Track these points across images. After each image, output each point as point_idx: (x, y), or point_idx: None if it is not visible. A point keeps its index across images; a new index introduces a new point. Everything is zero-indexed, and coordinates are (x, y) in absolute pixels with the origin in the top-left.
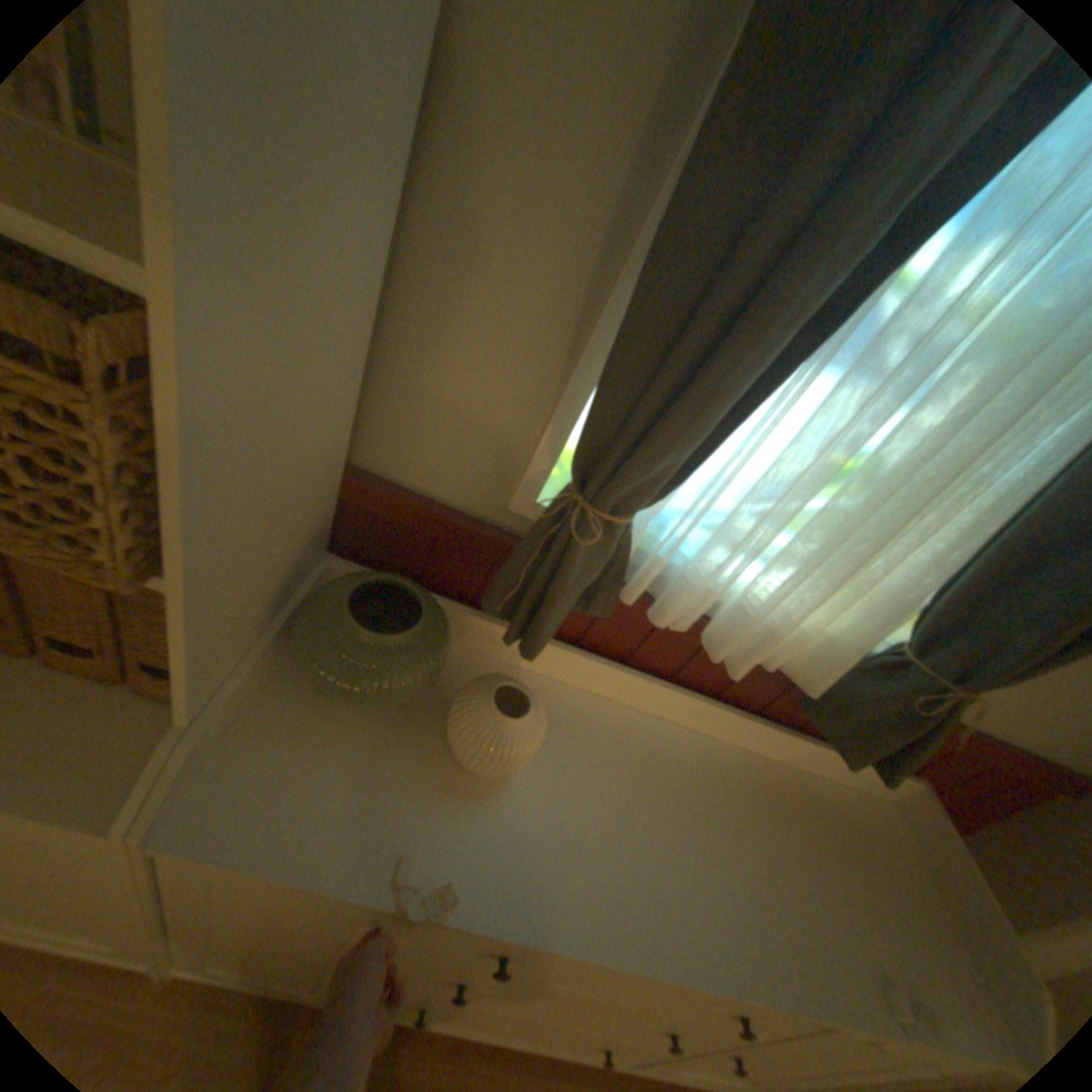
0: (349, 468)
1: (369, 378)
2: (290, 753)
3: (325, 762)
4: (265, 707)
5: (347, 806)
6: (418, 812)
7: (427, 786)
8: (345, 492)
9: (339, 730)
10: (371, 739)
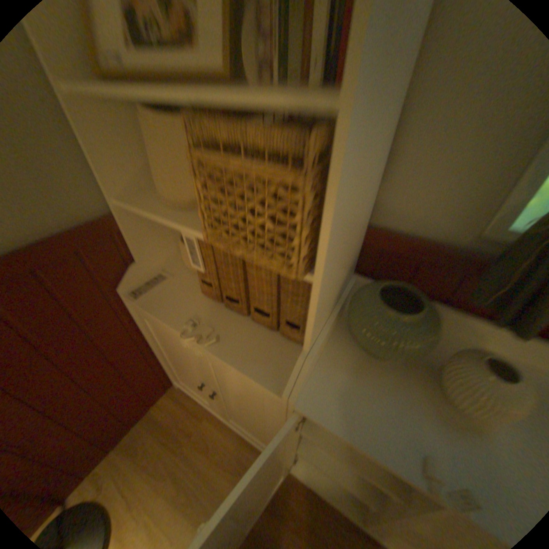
0: (372, 222)
1: (389, 165)
2: (349, 375)
3: (368, 384)
4: (333, 348)
5: (385, 413)
6: (431, 430)
7: (433, 414)
8: (367, 237)
9: (372, 368)
10: (391, 376)
